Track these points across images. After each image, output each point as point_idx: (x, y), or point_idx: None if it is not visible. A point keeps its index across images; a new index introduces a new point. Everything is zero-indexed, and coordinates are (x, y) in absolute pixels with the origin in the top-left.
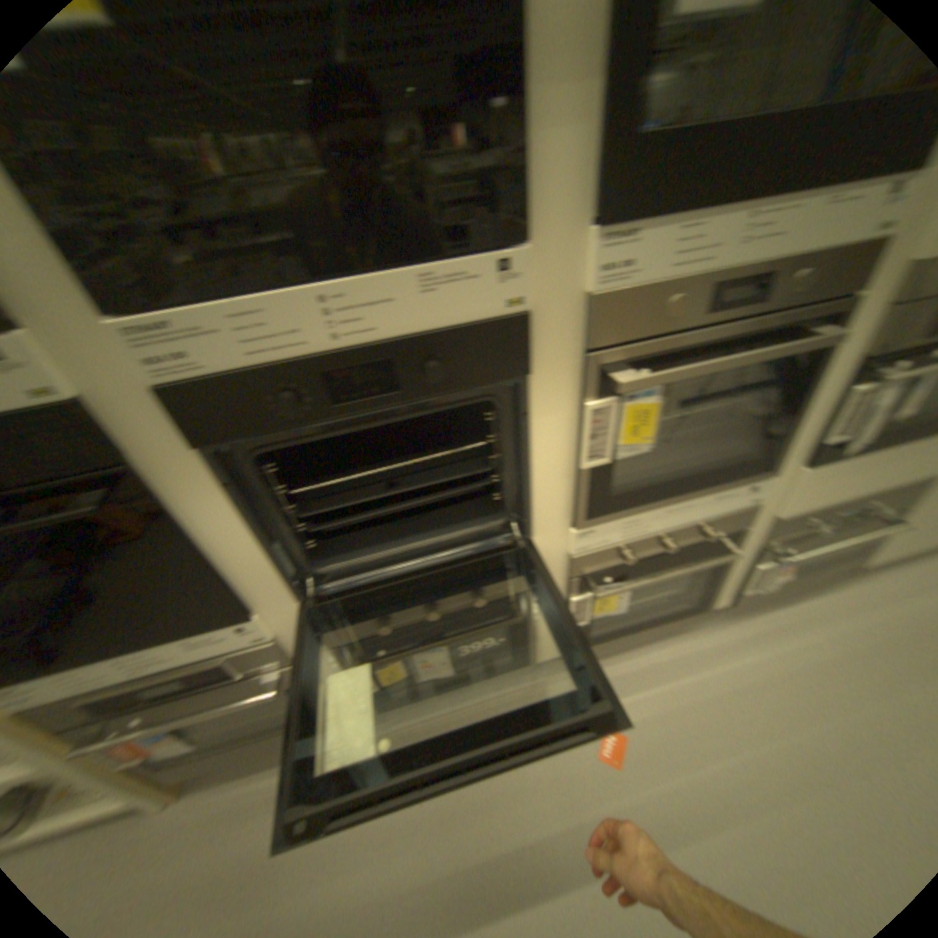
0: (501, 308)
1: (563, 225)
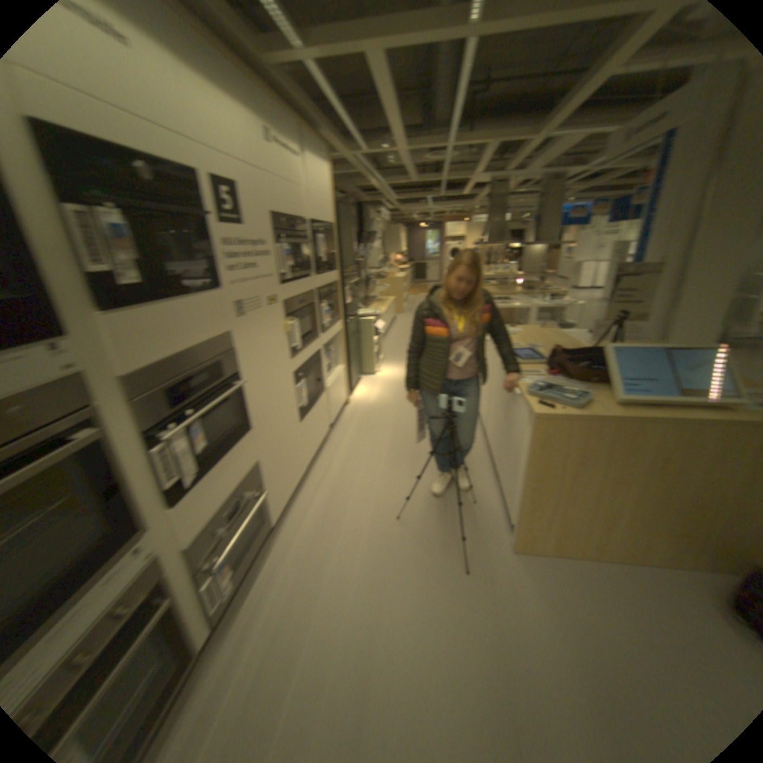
0: None
1: None
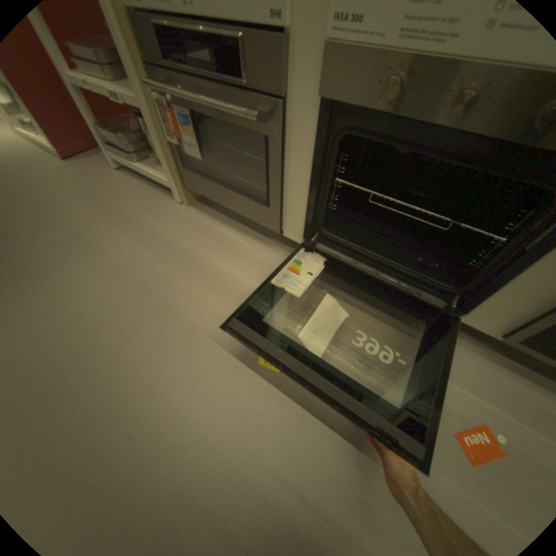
0: None
1: None
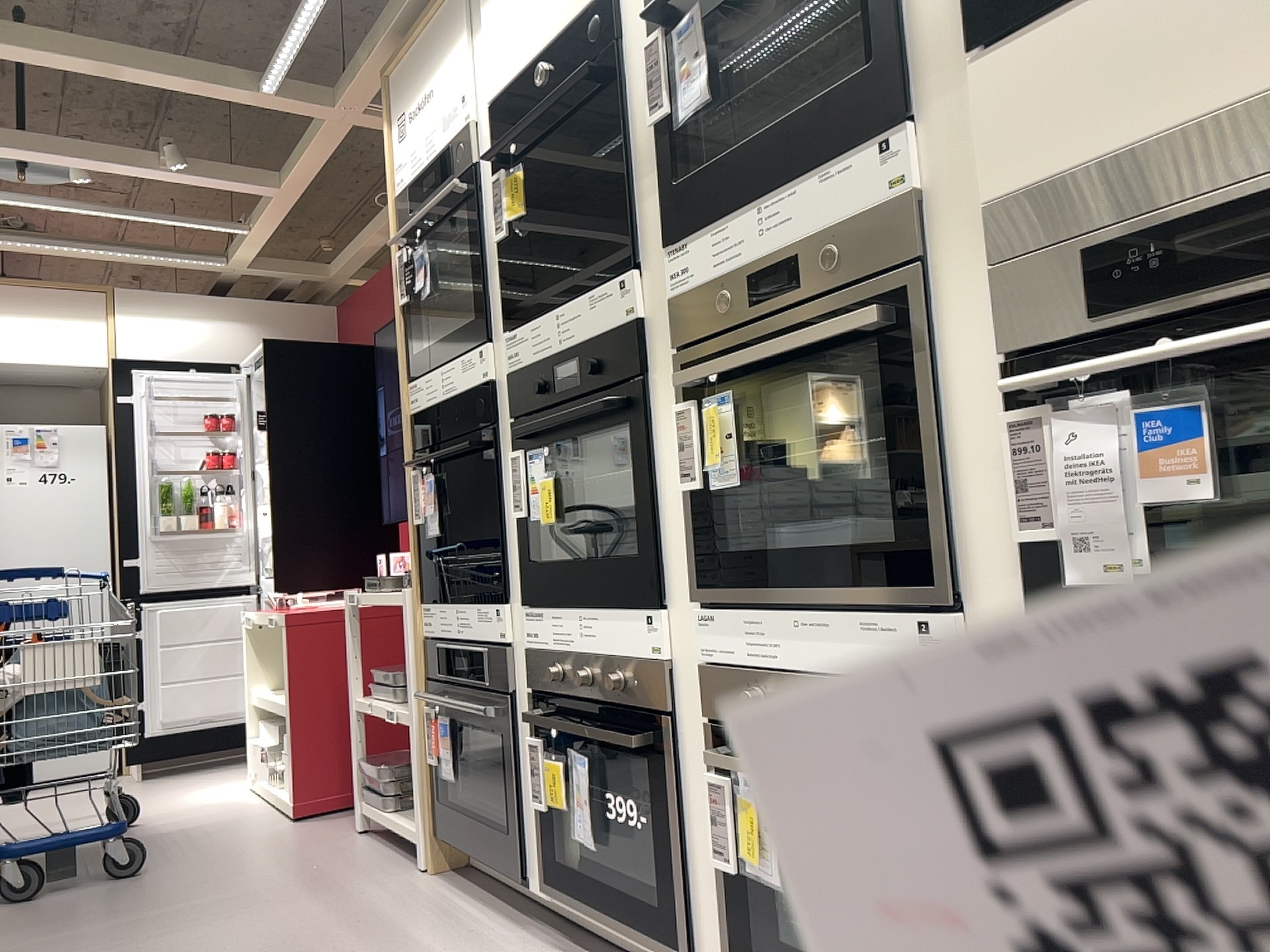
0: (621, 315)
1: (654, 253)
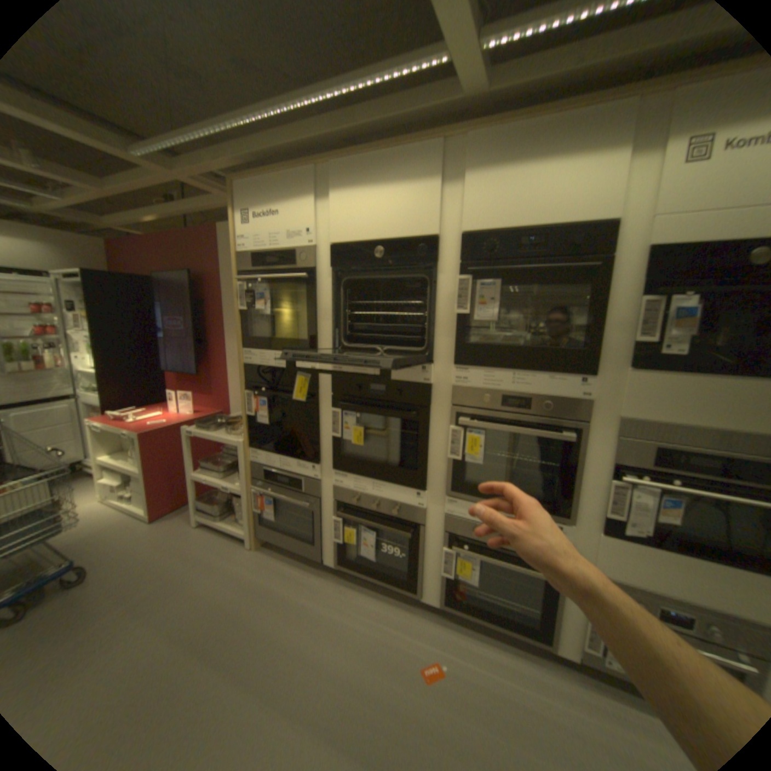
0: (420, 382)
1: (444, 363)
